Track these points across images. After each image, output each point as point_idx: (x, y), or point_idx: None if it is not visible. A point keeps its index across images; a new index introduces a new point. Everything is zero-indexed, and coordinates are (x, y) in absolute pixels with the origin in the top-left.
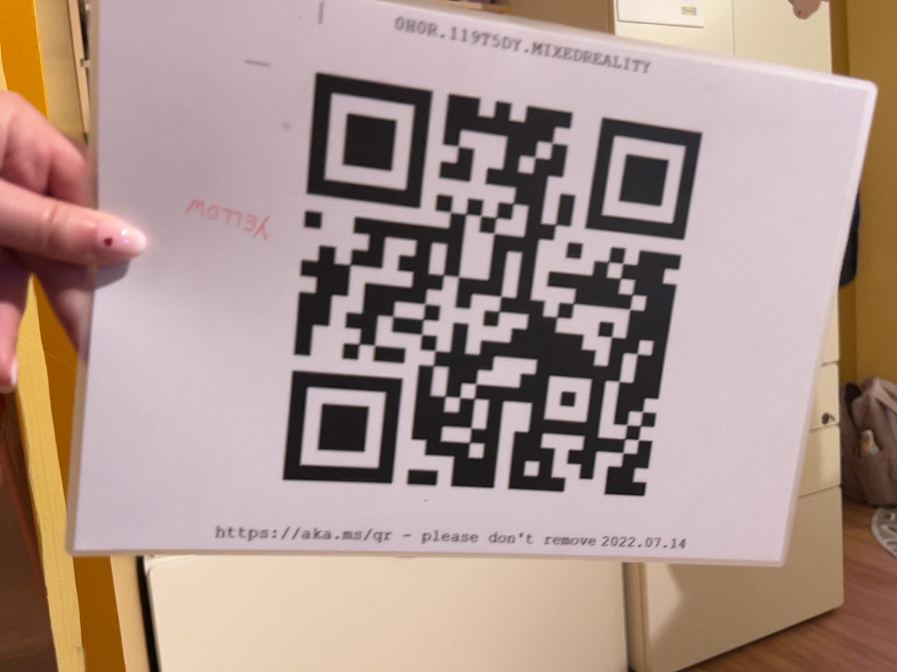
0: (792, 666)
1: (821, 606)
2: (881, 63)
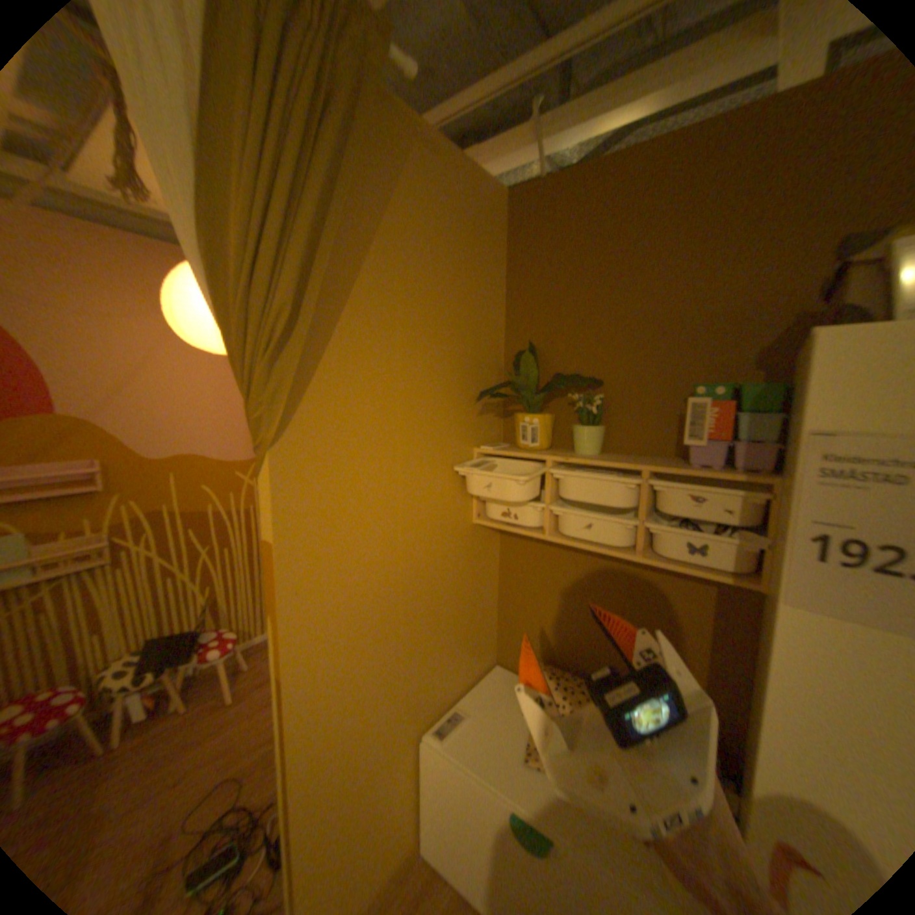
0: None
1: None
2: None
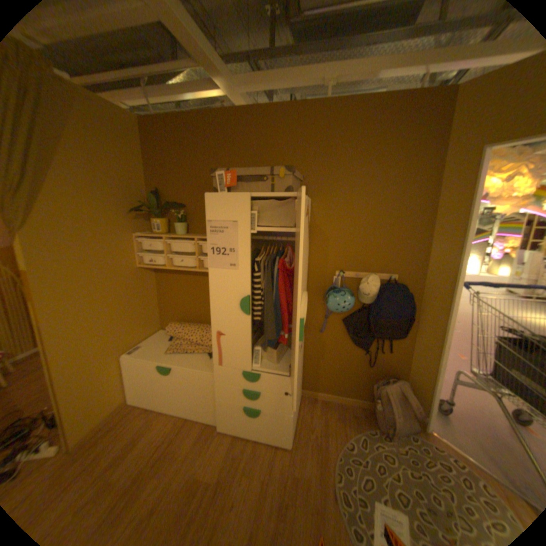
0: (249, 453)
1: (279, 445)
2: (446, 248)
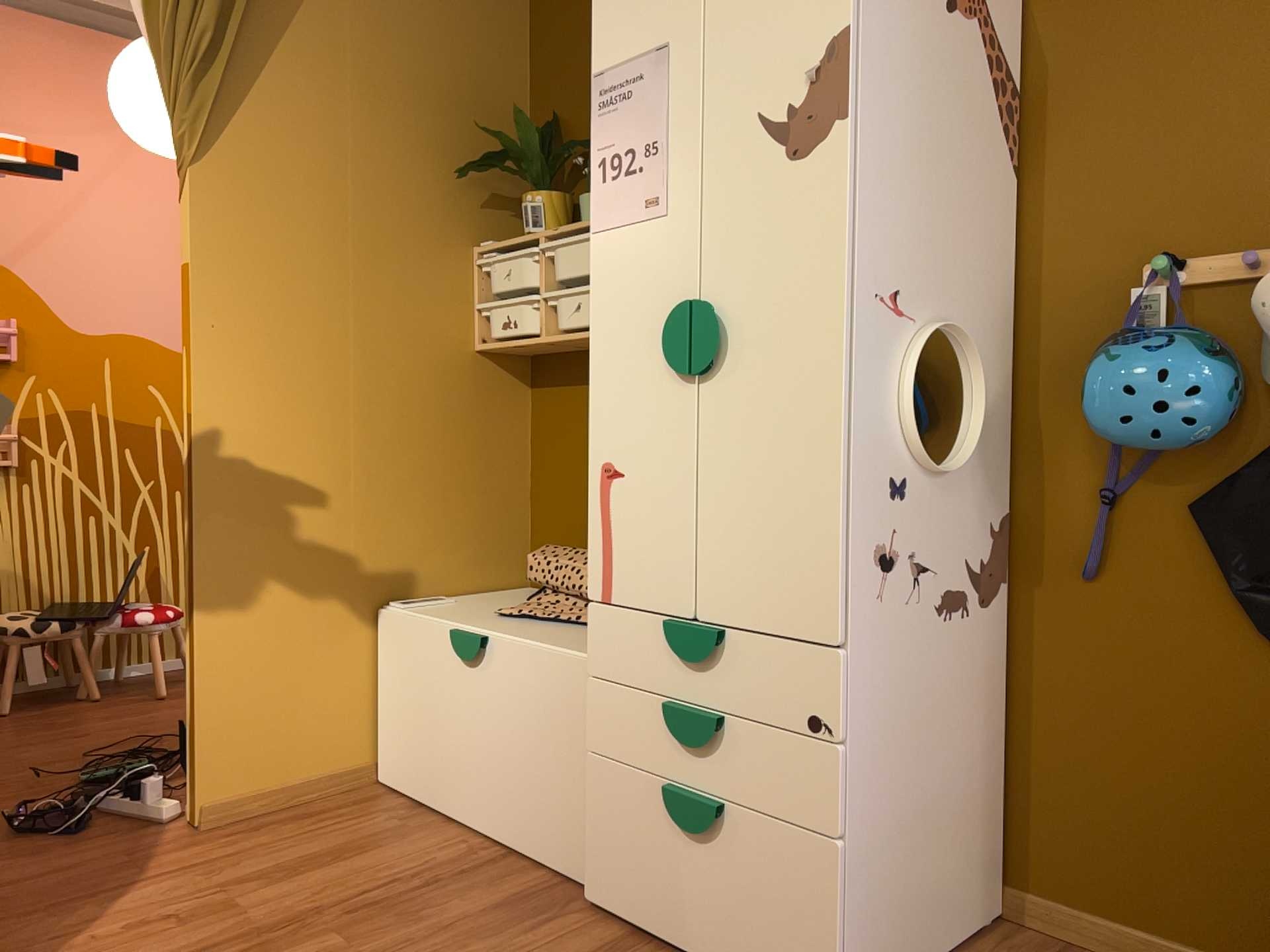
0: None
1: None
2: None
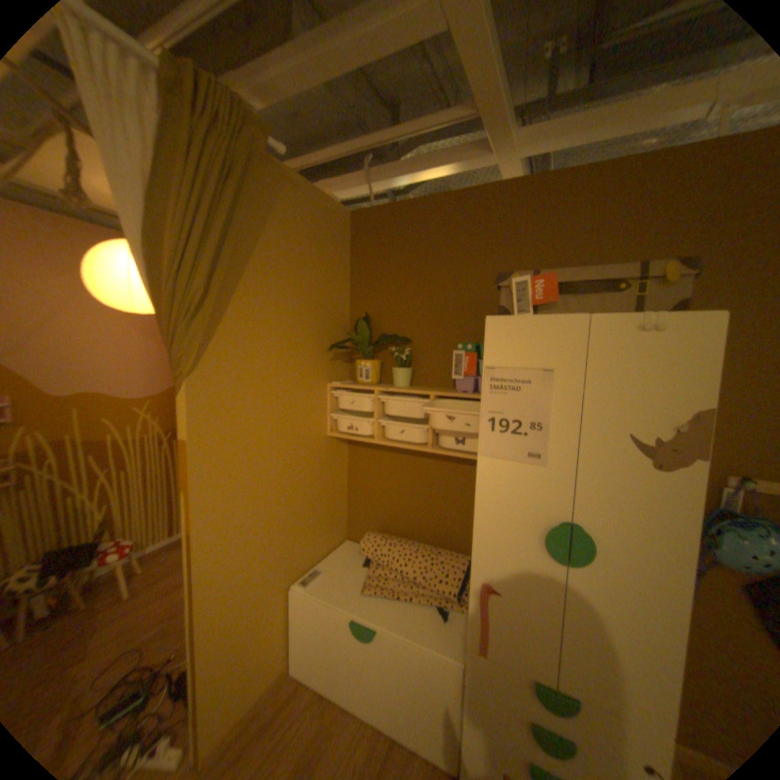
0: None
1: None
2: None
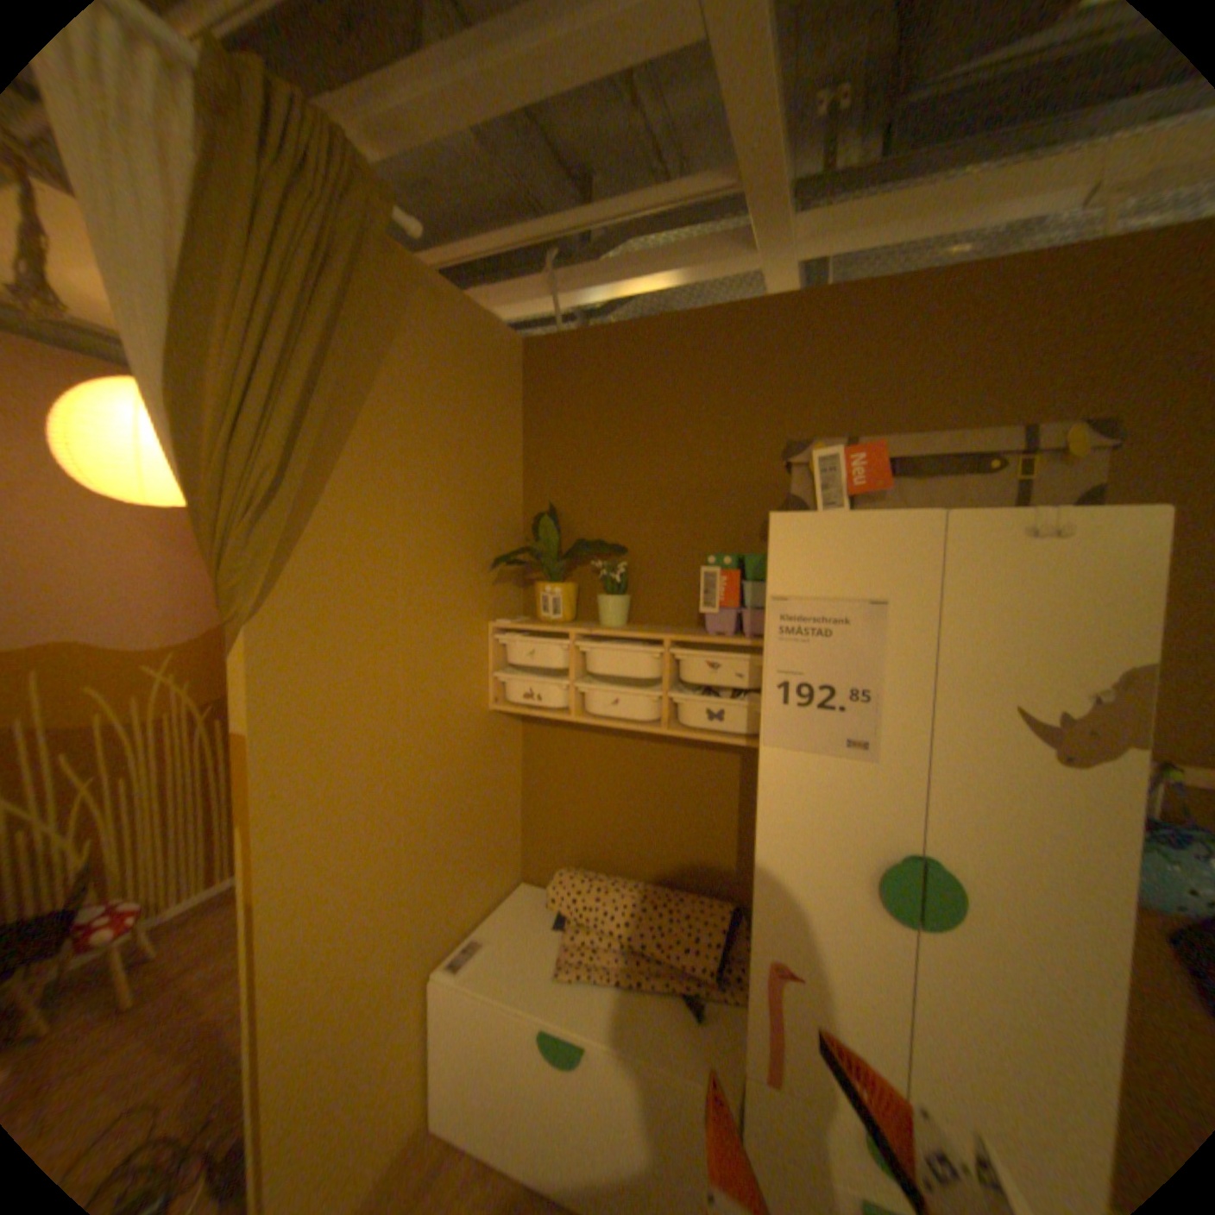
0: None
1: None
2: None
